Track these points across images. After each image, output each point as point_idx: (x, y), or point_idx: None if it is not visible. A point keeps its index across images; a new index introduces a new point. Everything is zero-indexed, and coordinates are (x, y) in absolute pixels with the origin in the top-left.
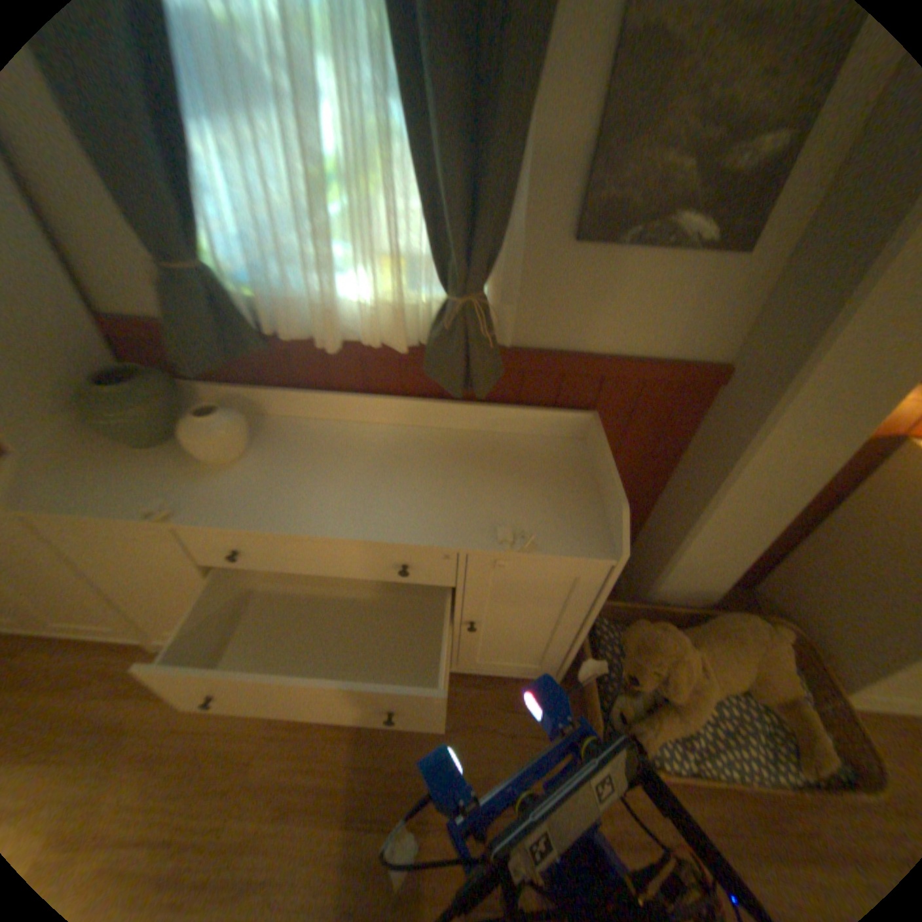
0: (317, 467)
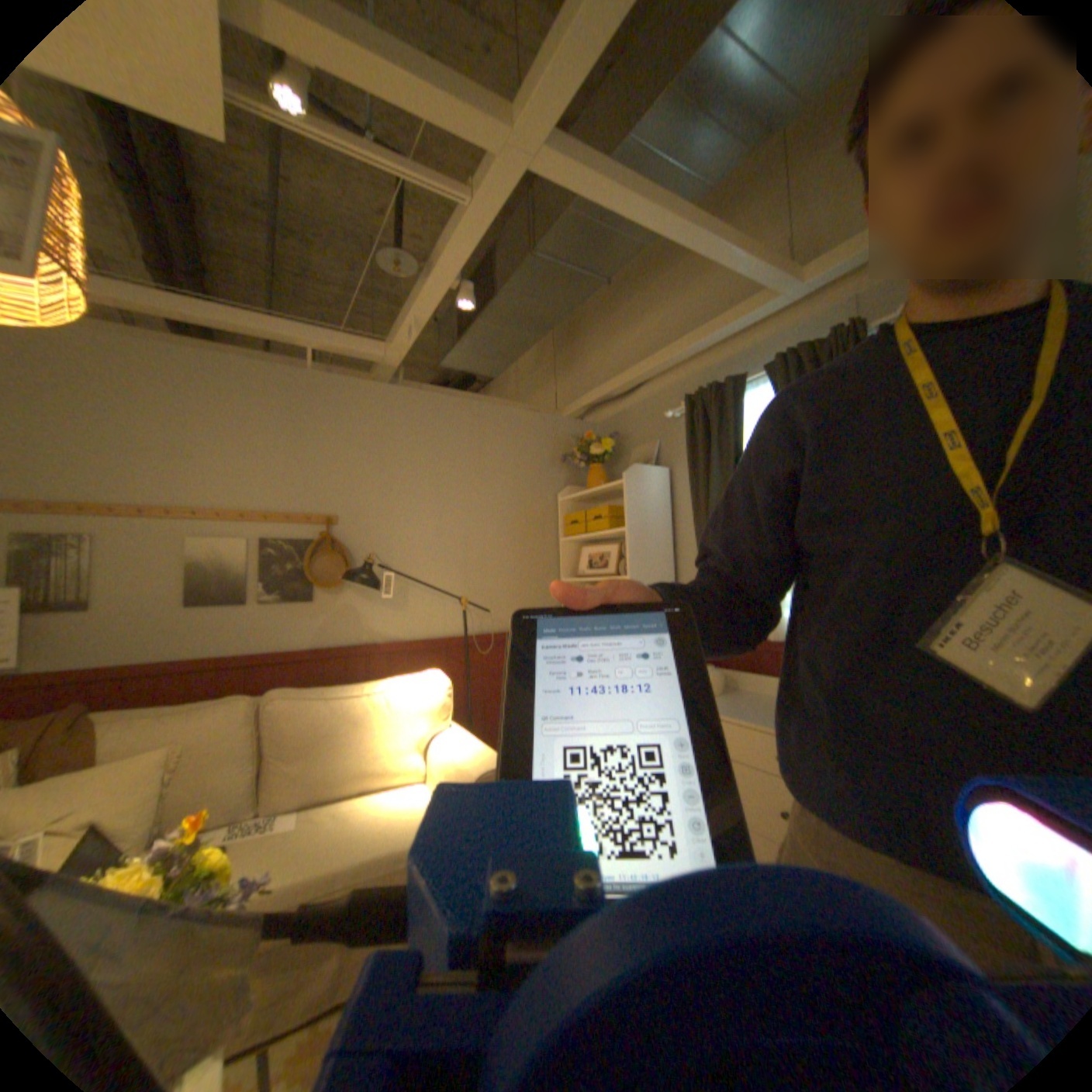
0: (753, 707)
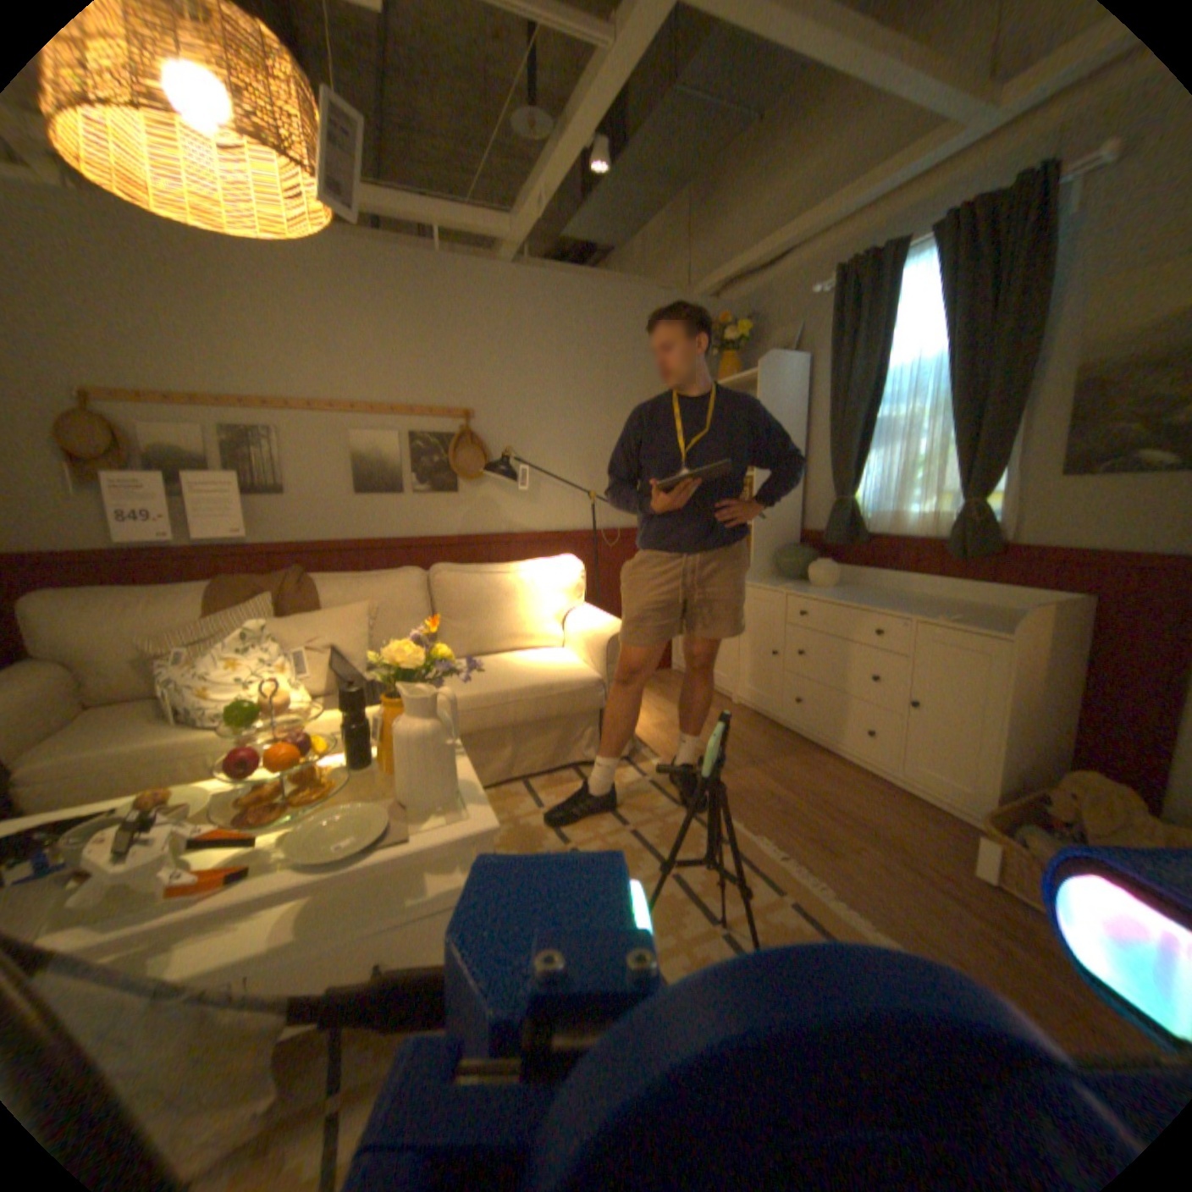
0: (864, 594)
